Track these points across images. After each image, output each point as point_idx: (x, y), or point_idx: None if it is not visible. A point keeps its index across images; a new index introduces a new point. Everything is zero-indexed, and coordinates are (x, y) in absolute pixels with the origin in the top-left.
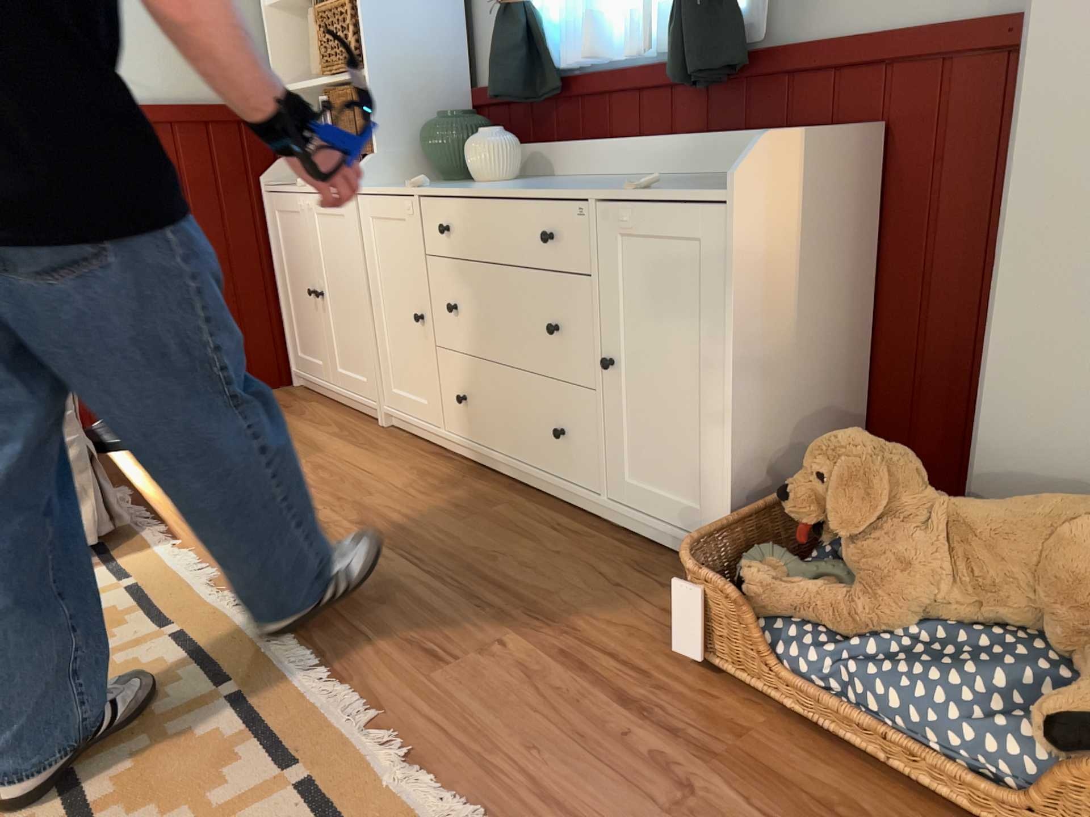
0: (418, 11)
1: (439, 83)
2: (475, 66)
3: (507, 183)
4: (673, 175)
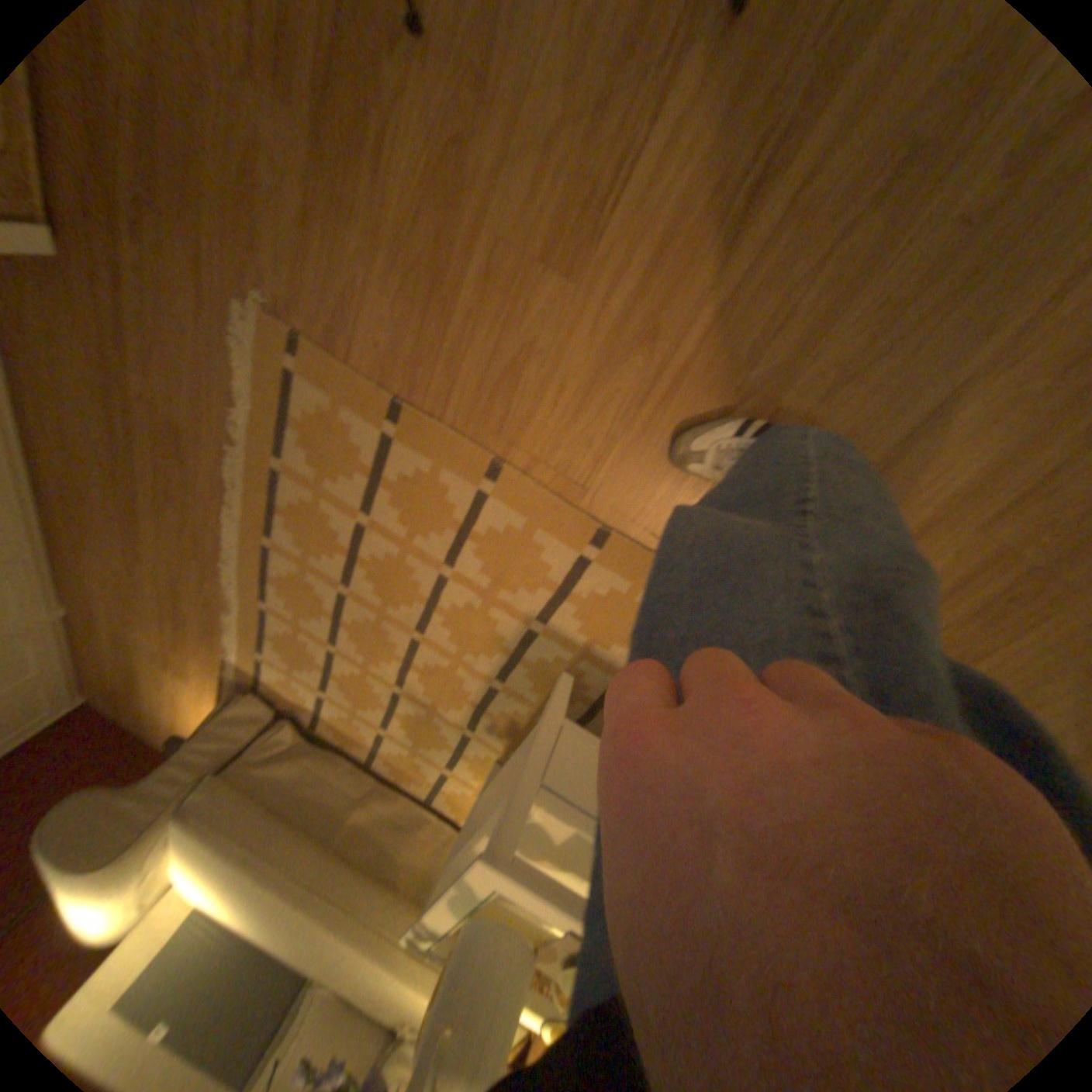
0: None
1: None
2: None
3: None
4: None
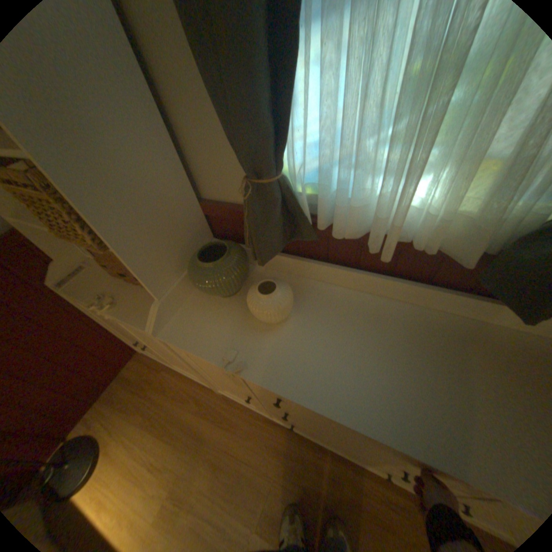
0: (134, 163)
1: (177, 214)
2: (195, 179)
3: (300, 329)
4: (438, 311)
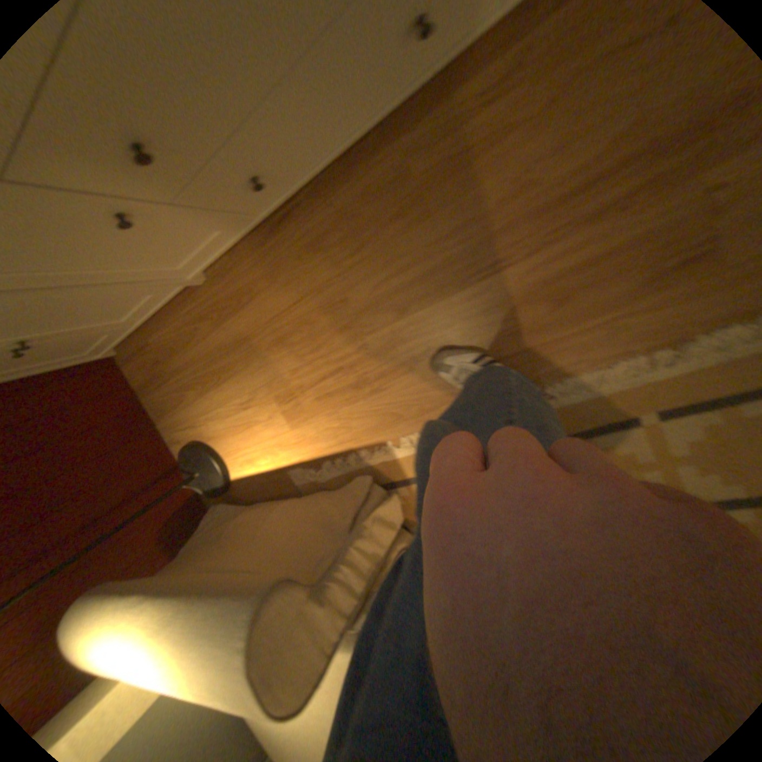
0: None
1: None
2: None
3: None
4: None
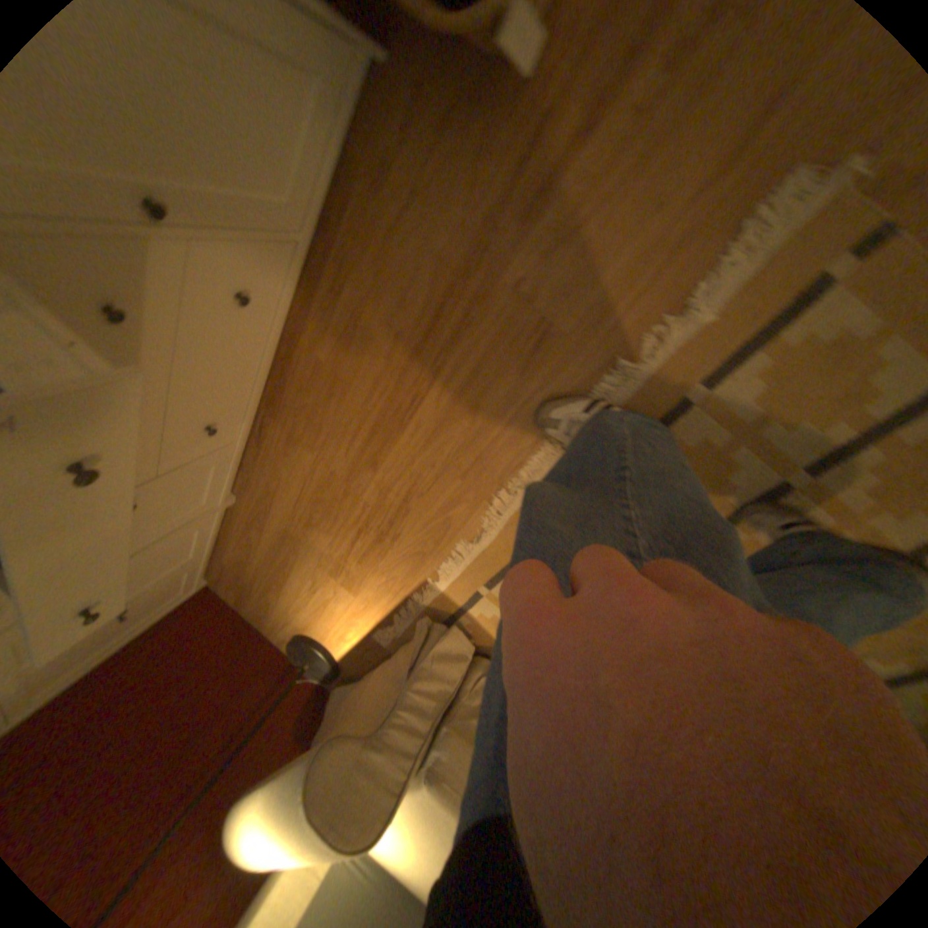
0: None
1: None
2: None
3: None
4: None
